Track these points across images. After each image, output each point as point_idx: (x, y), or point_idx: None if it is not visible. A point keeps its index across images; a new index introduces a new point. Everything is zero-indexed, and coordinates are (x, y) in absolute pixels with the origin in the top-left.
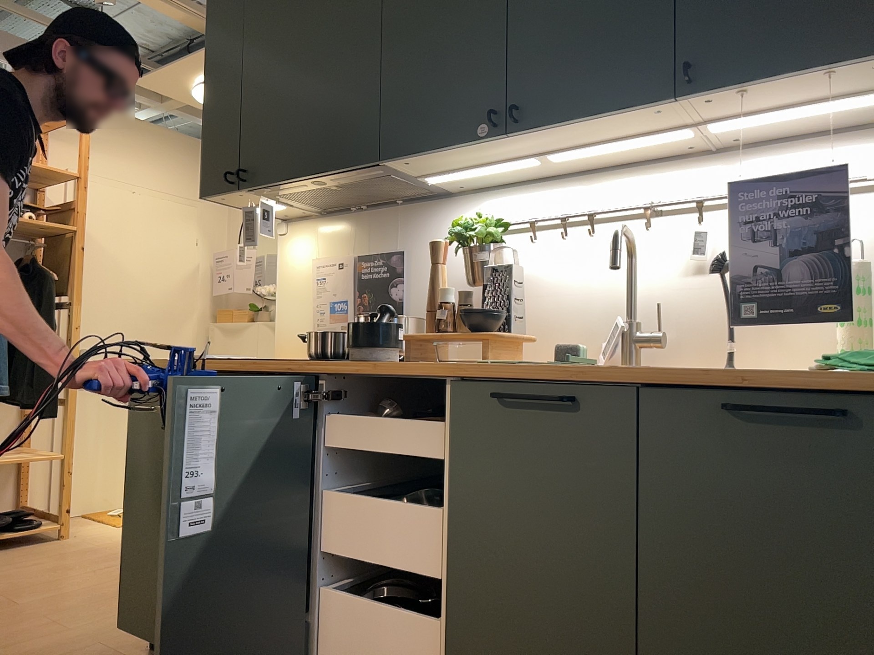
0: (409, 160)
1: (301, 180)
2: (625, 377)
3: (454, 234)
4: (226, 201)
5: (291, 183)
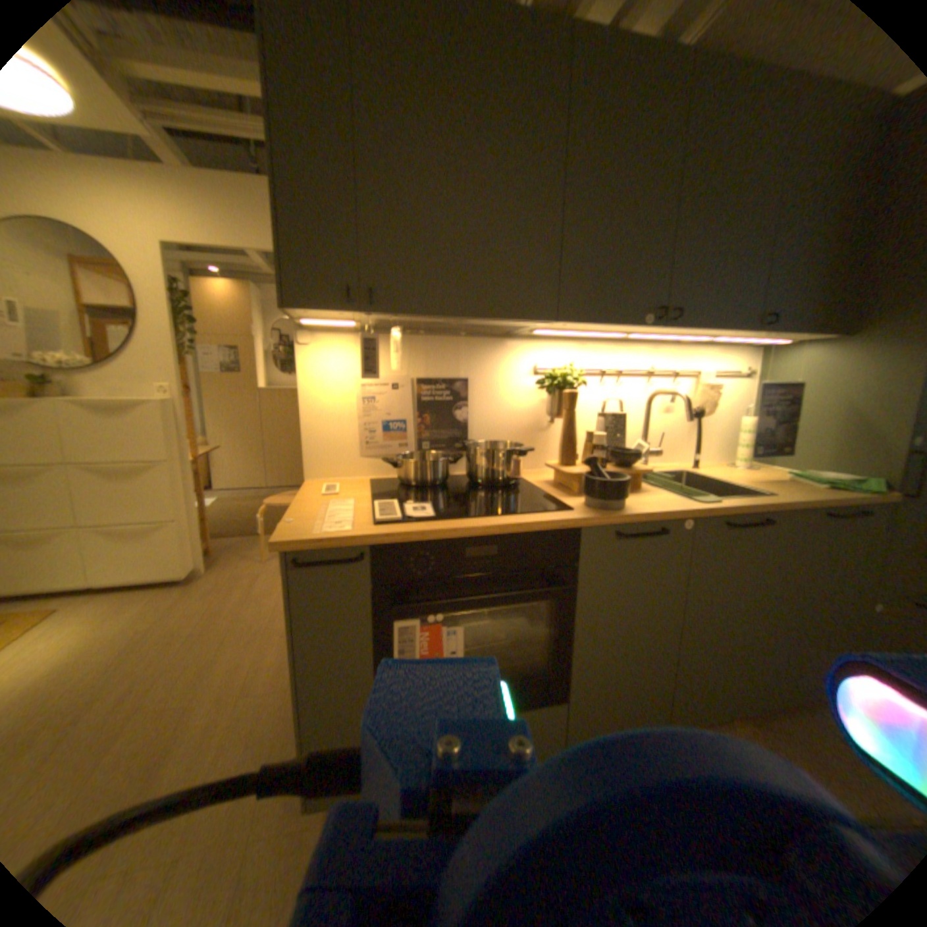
0: (569, 322)
1: (449, 316)
2: (796, 505)
3: (556, 379)
4: (303, 312)
5: (434, 316)
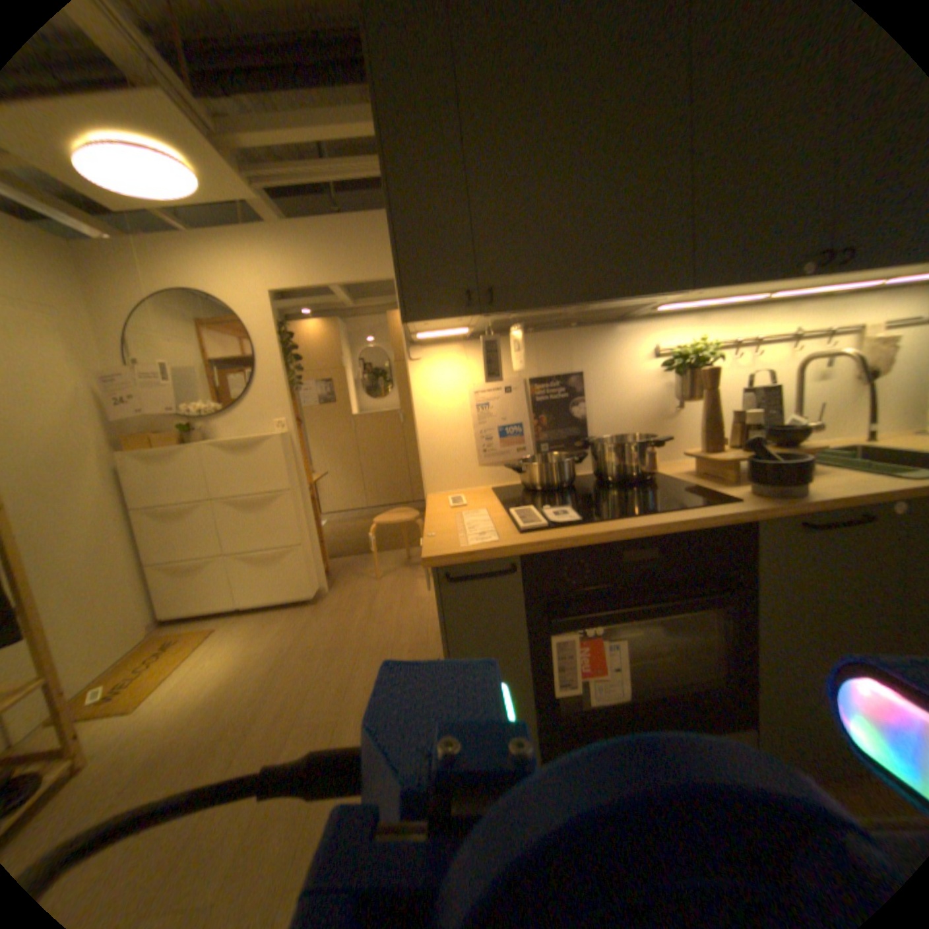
0: (707, 289)
1: (572, 304)
2: None
3: (690, 358)
4: (423, 324)
5: (556, 306)
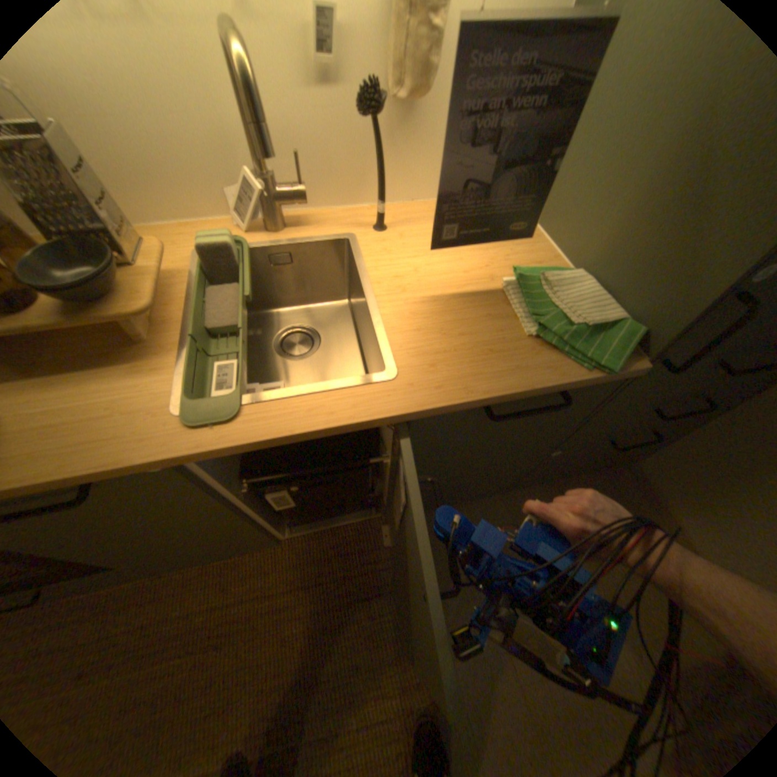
0: None
1: None
2: (401, 419)
3: None
4: None
5: None
